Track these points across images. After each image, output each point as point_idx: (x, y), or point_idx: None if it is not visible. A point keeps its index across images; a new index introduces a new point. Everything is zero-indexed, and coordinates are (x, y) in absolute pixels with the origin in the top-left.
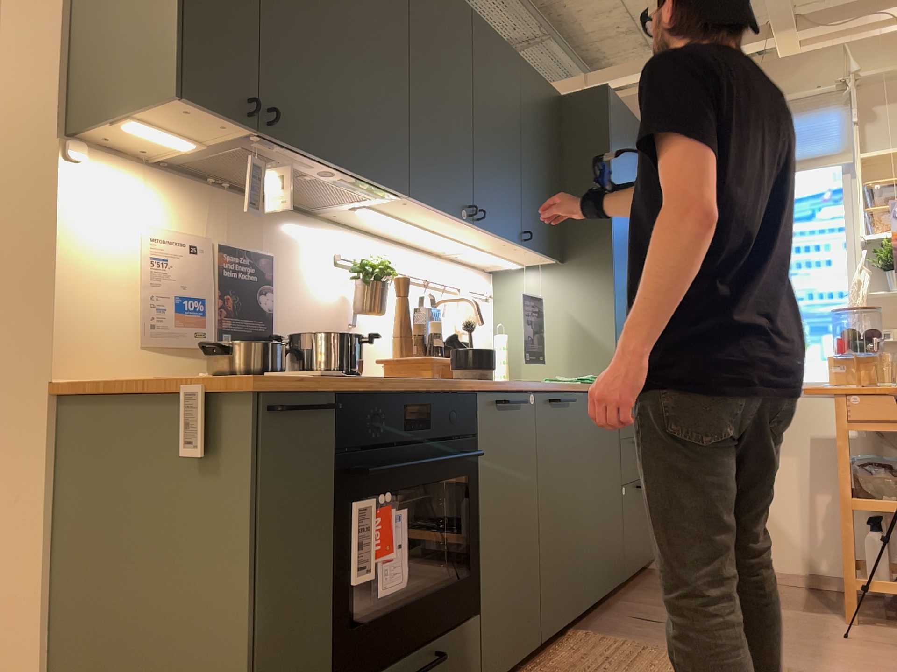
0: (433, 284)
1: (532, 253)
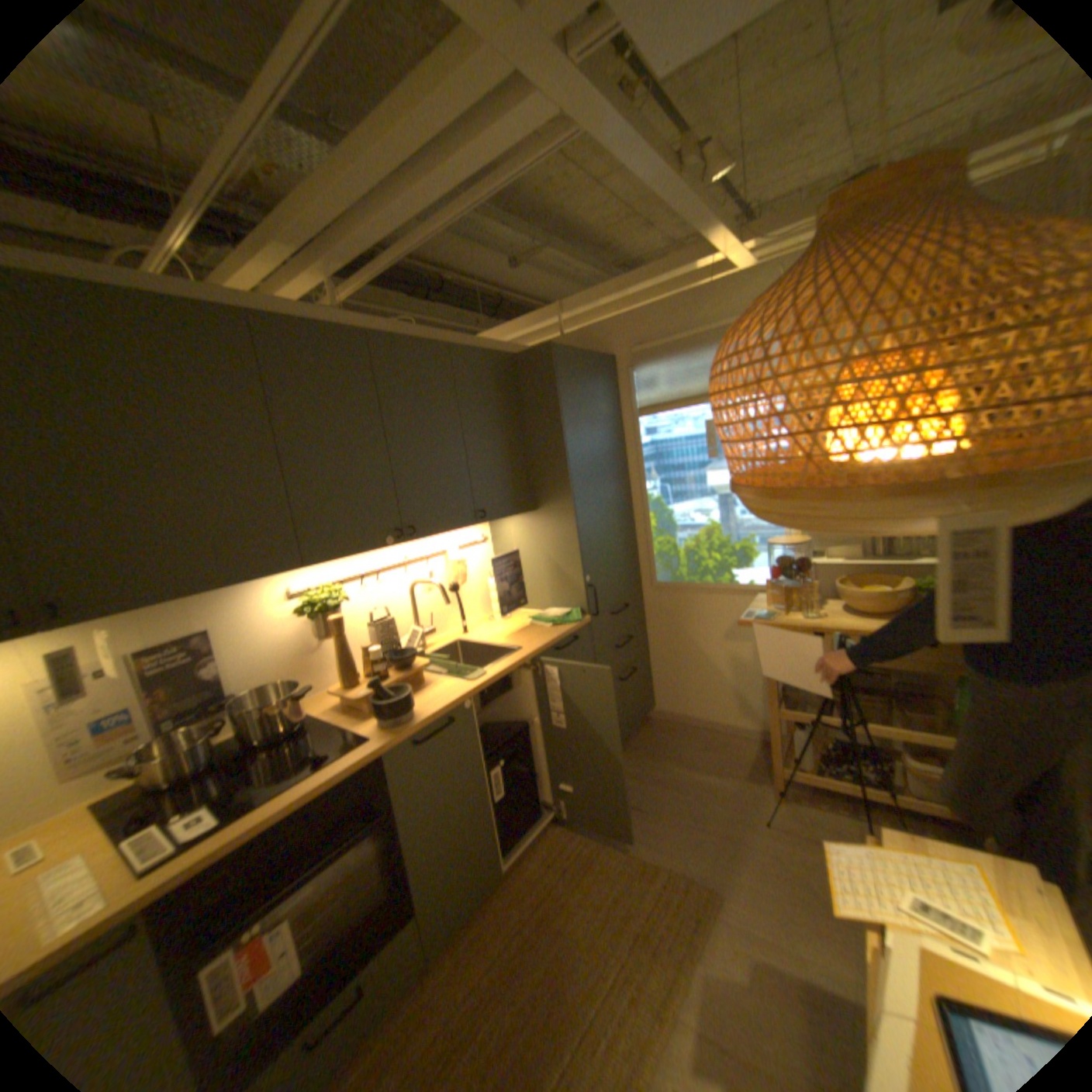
0: (414, 561)
1: (497, 519)
